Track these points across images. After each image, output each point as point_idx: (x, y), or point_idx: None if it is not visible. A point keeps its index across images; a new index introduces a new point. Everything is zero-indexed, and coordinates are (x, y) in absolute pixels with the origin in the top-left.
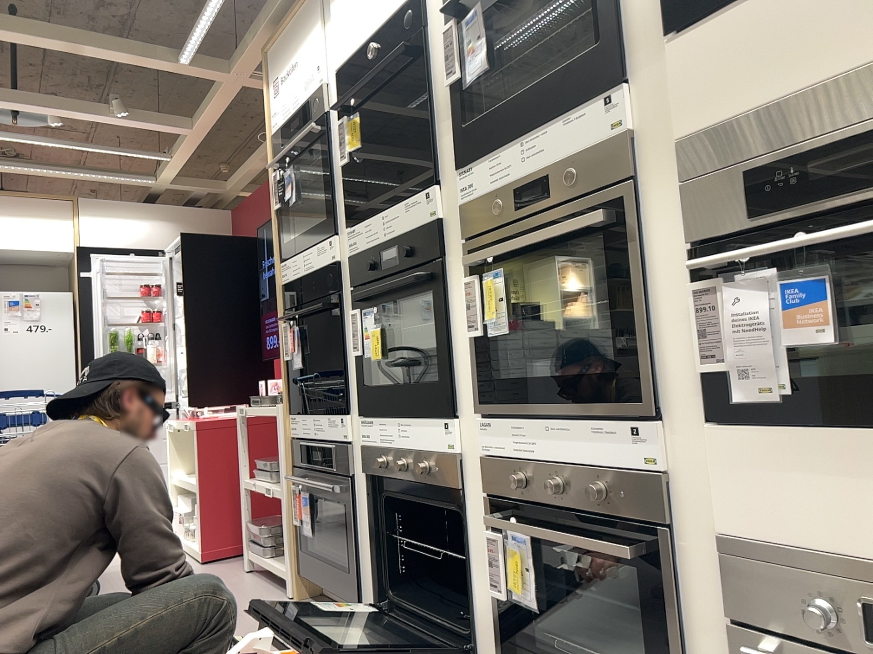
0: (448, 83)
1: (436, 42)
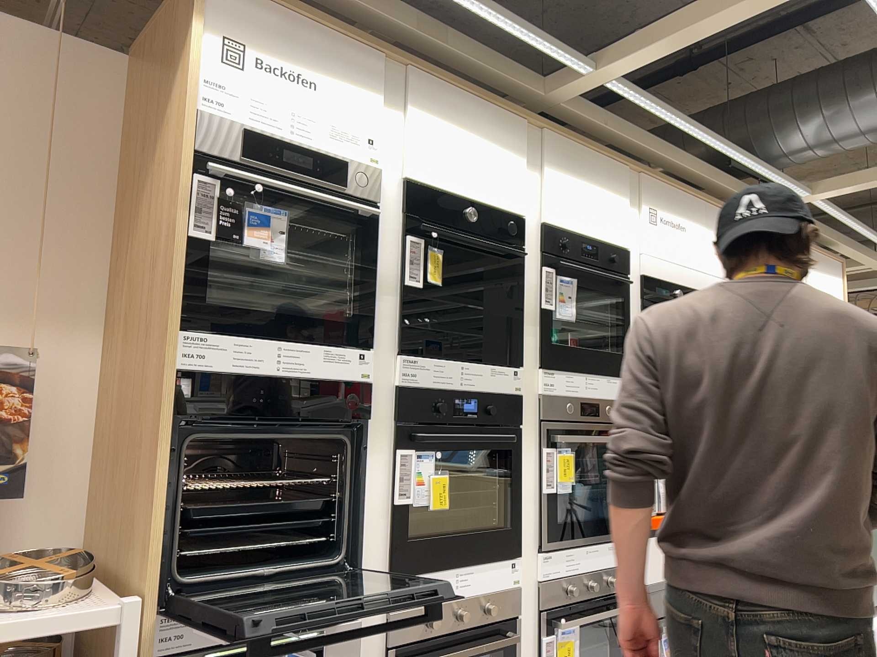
0: (537, 305)
1: (528, 268)
